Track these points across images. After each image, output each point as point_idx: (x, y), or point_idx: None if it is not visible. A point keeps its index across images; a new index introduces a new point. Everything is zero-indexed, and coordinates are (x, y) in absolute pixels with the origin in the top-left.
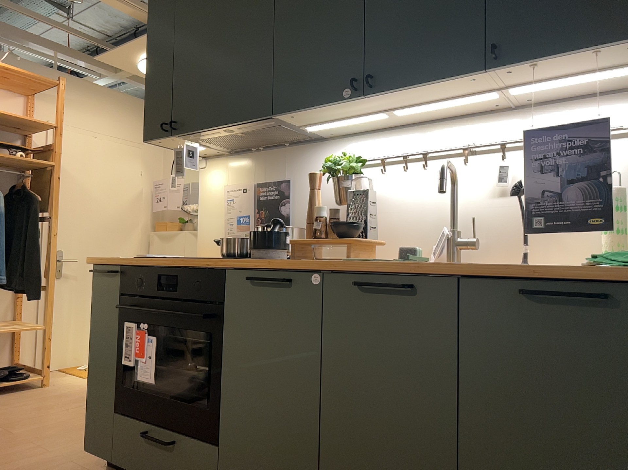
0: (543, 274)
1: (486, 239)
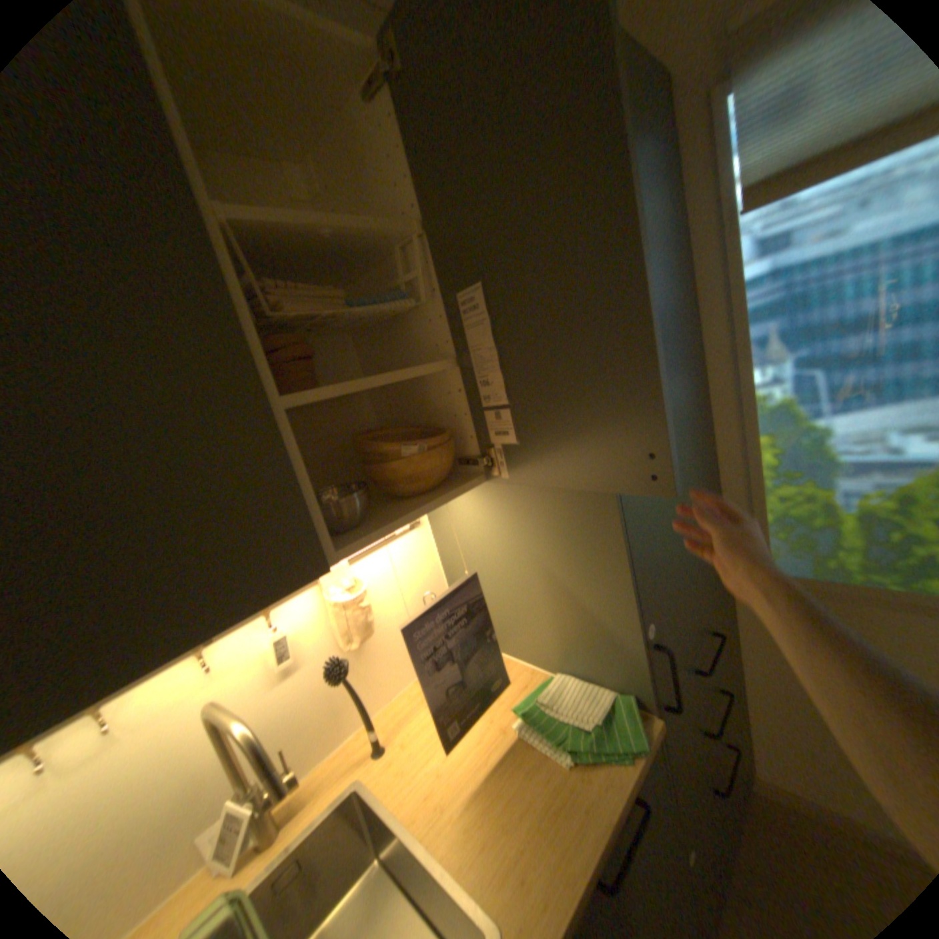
0: (610, 849)
1: (285, 751)
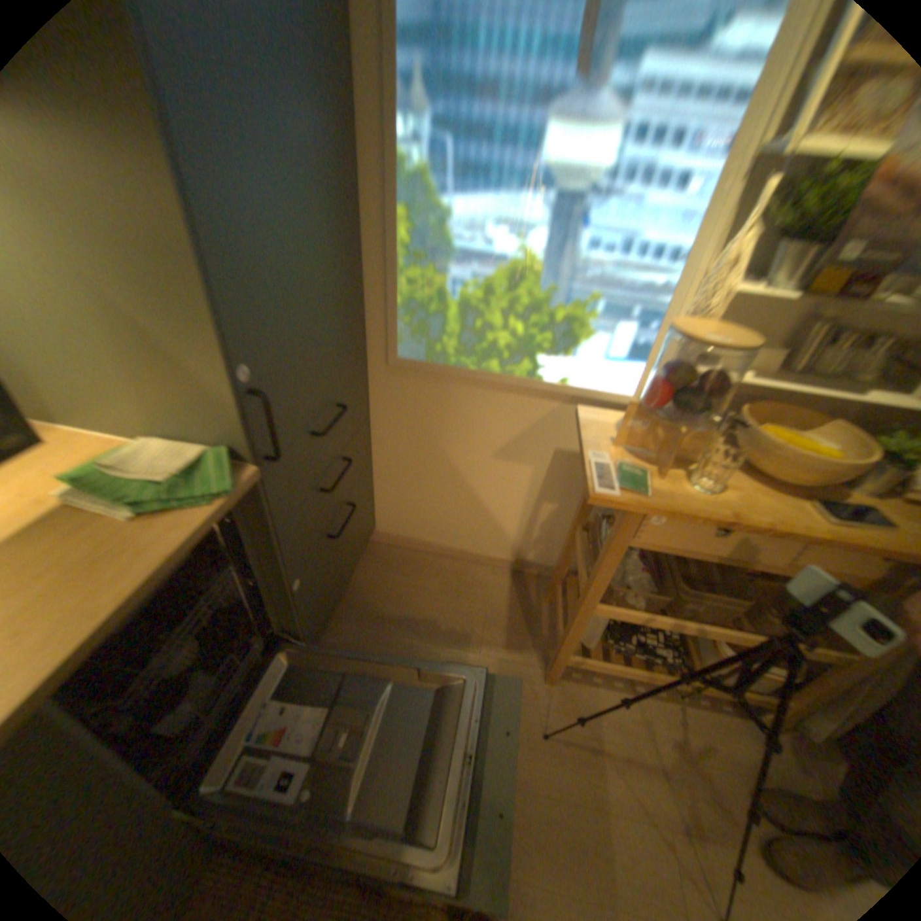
0: (155, 576)
1: None
